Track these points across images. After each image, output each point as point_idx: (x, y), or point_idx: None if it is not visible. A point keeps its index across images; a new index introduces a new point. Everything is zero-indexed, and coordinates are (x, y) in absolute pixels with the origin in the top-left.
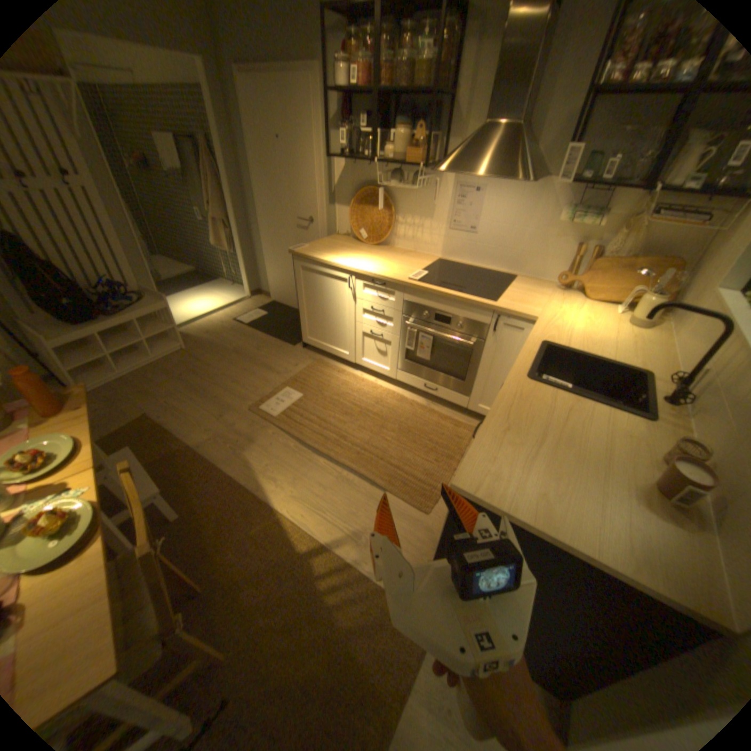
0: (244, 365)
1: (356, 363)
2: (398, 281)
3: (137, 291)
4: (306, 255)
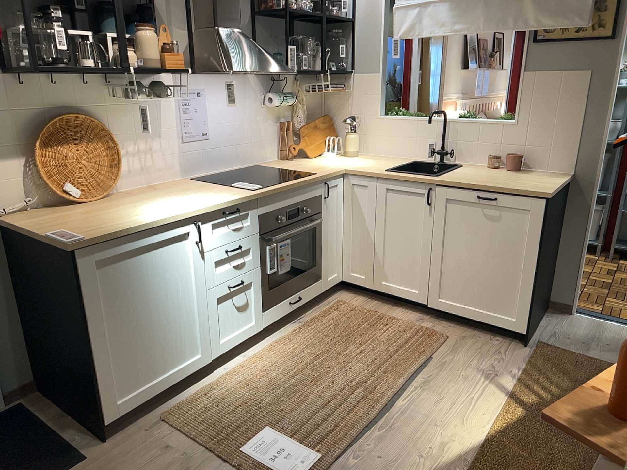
0: None
1: (214, 358)
2: (253, 194)
3: None
4: (112, 232)
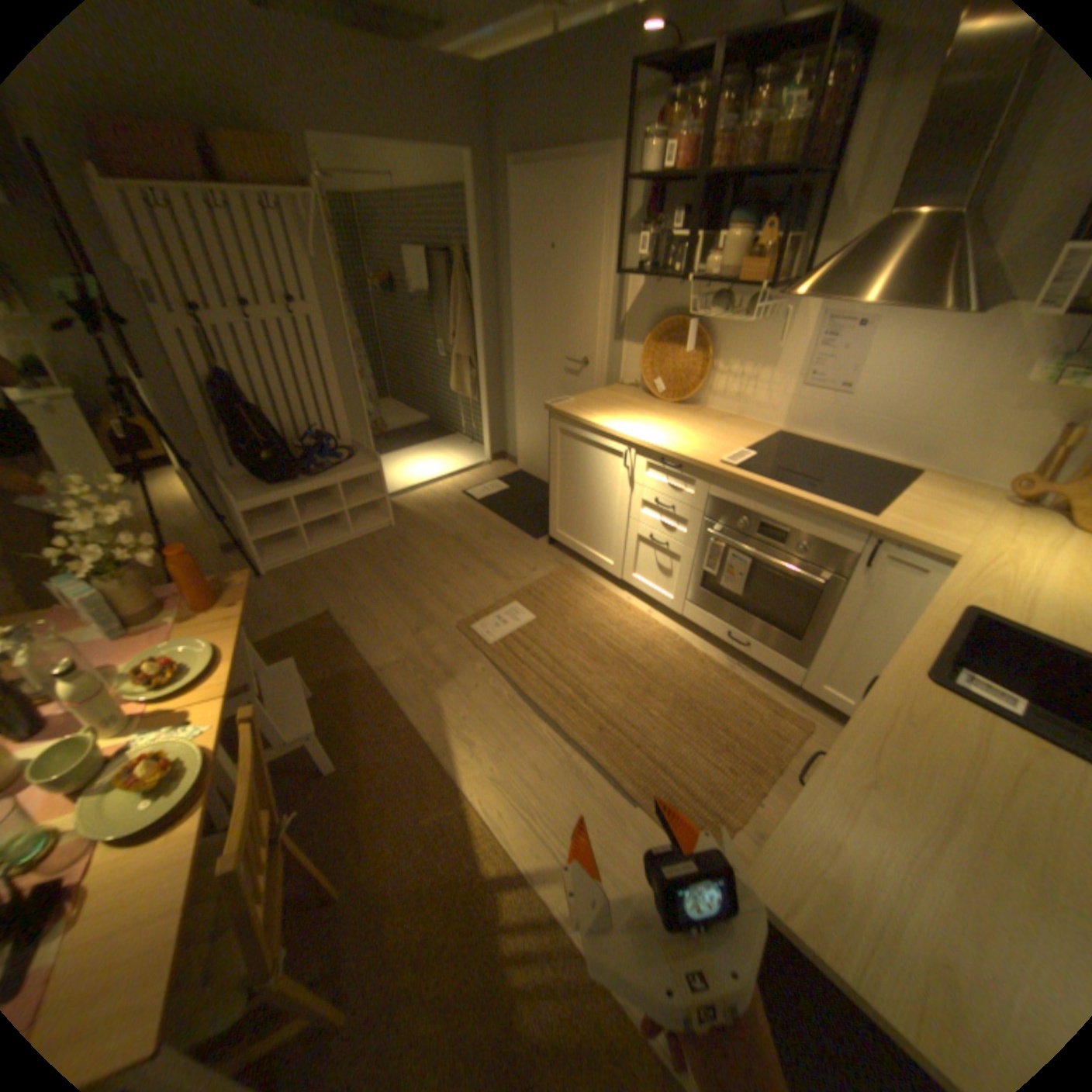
0: (462, 558)
1: (622, 578)
2: (704, 463)
3: (348, 445)
4: (567, 413)
